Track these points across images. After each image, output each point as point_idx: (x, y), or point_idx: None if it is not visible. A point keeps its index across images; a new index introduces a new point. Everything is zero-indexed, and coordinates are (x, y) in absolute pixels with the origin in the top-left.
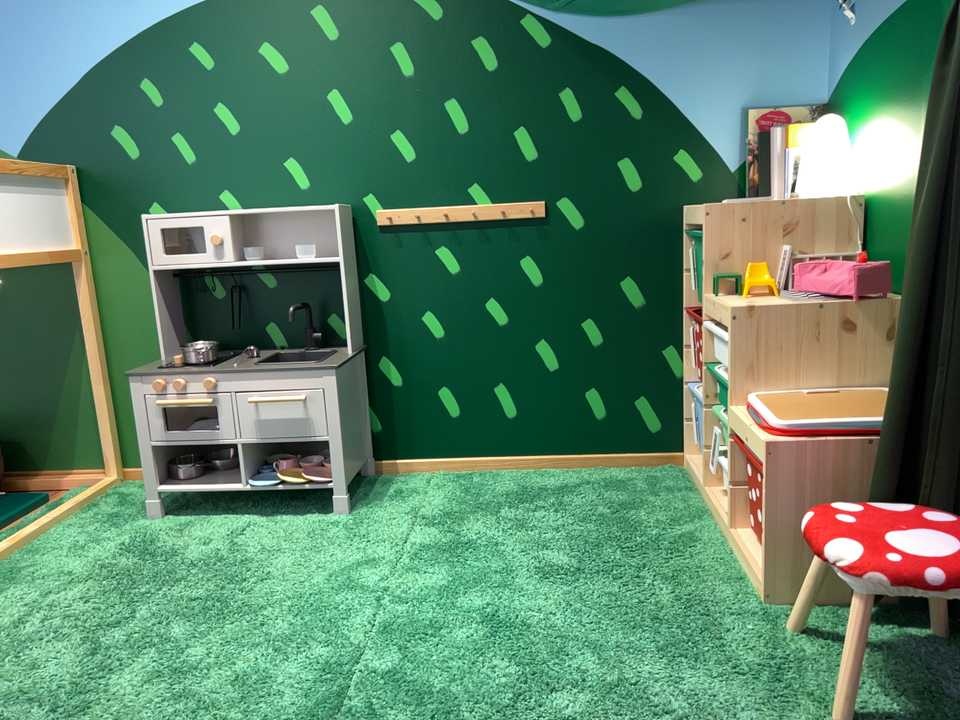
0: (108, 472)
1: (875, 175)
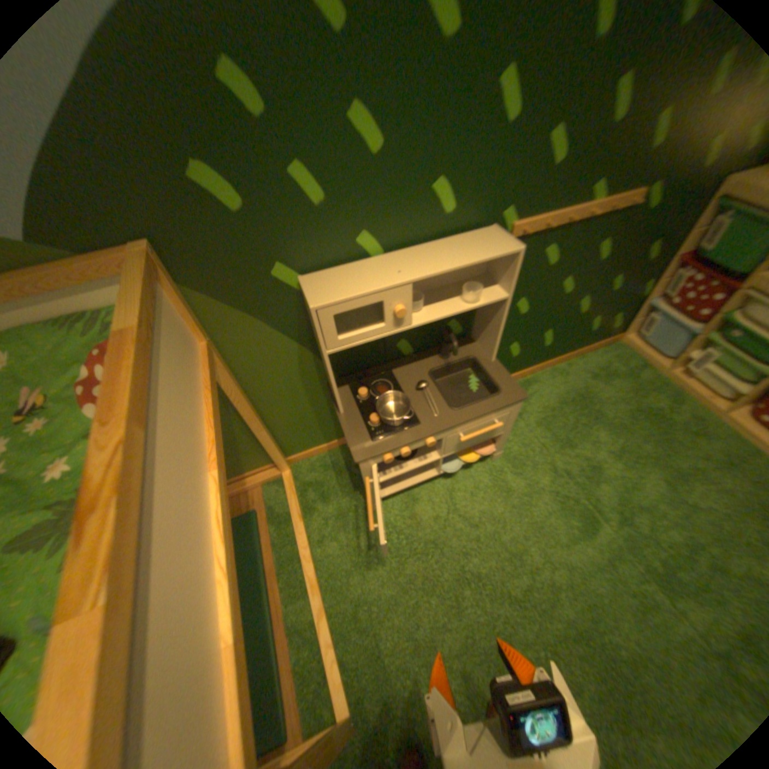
0: (281, 469)
1: None
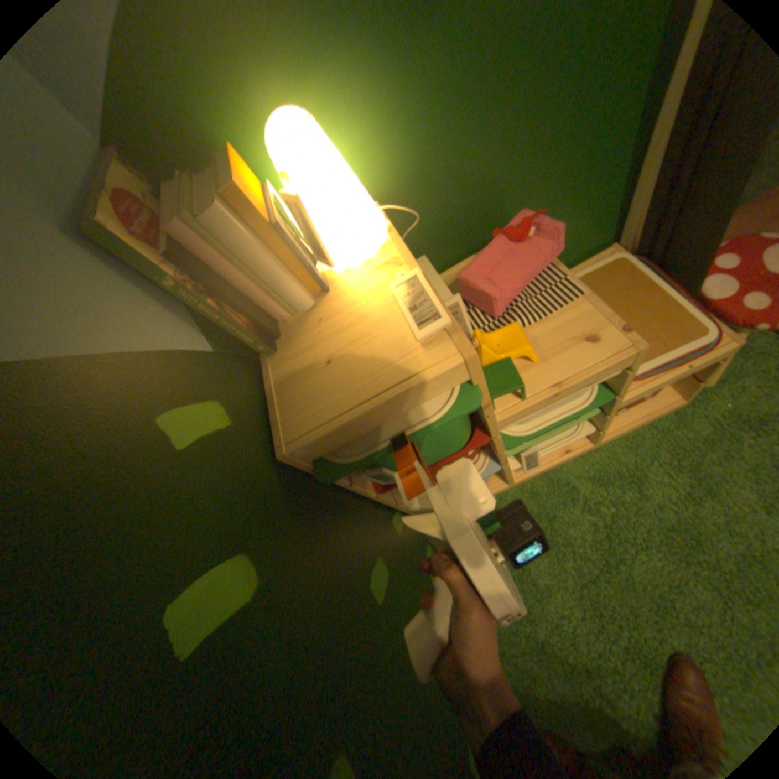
0: None
1: (379, 162)
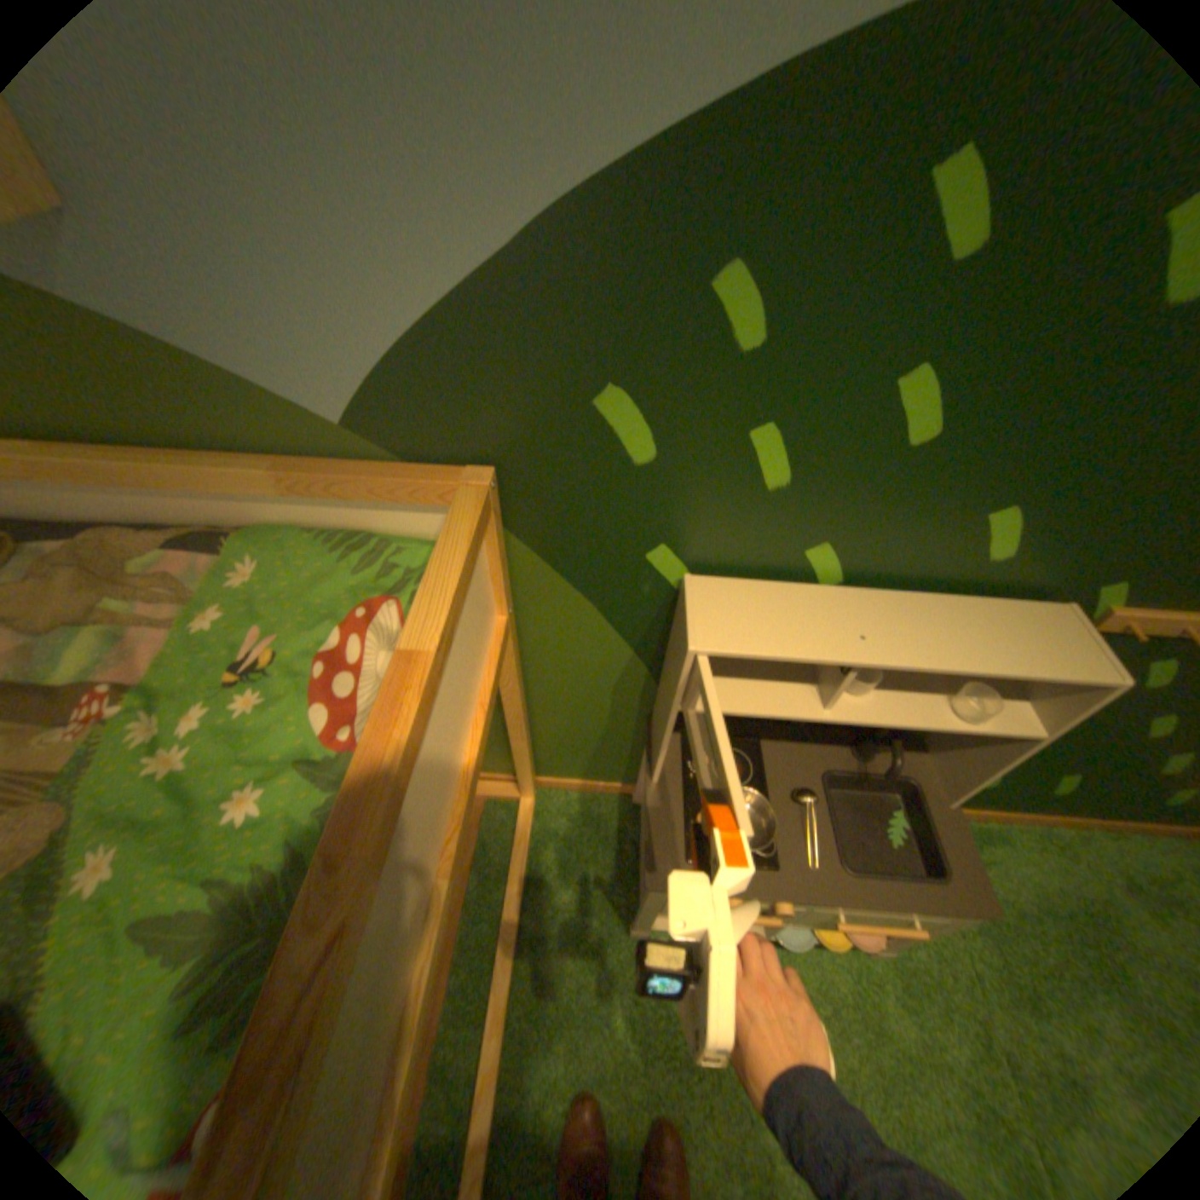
0: (523, 793)
1: None
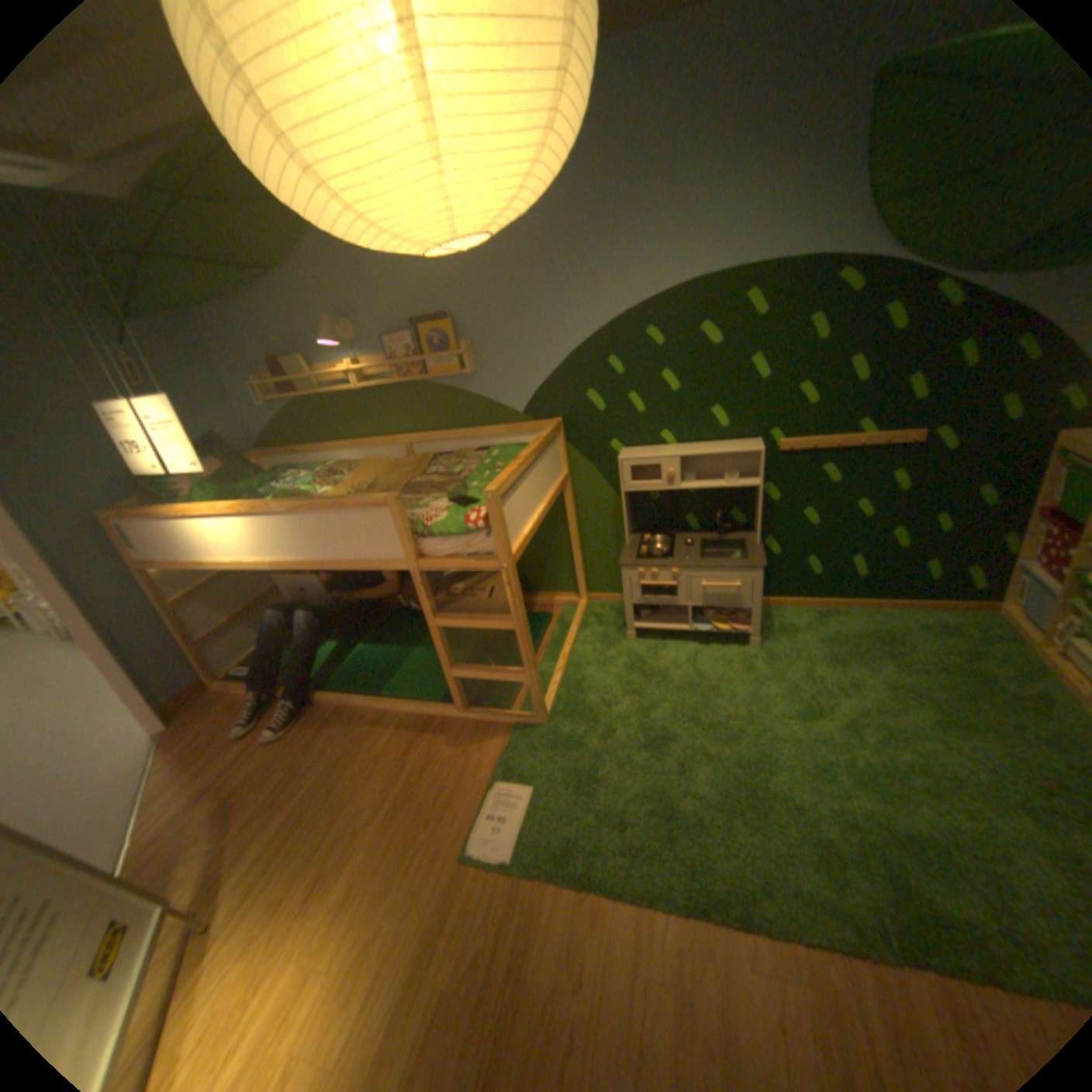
0: (580, 598)
1: None
